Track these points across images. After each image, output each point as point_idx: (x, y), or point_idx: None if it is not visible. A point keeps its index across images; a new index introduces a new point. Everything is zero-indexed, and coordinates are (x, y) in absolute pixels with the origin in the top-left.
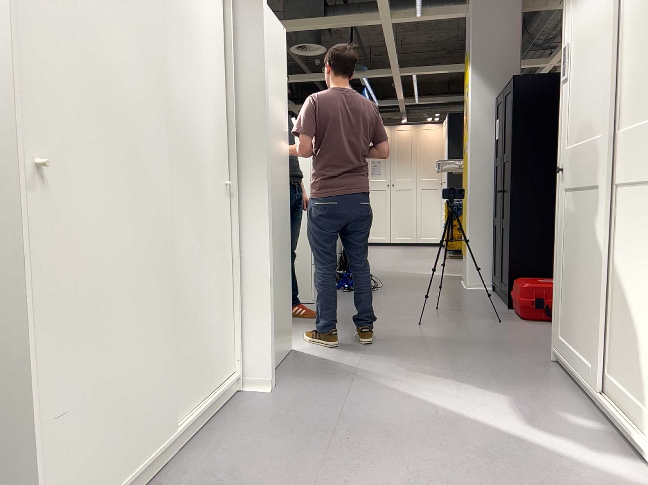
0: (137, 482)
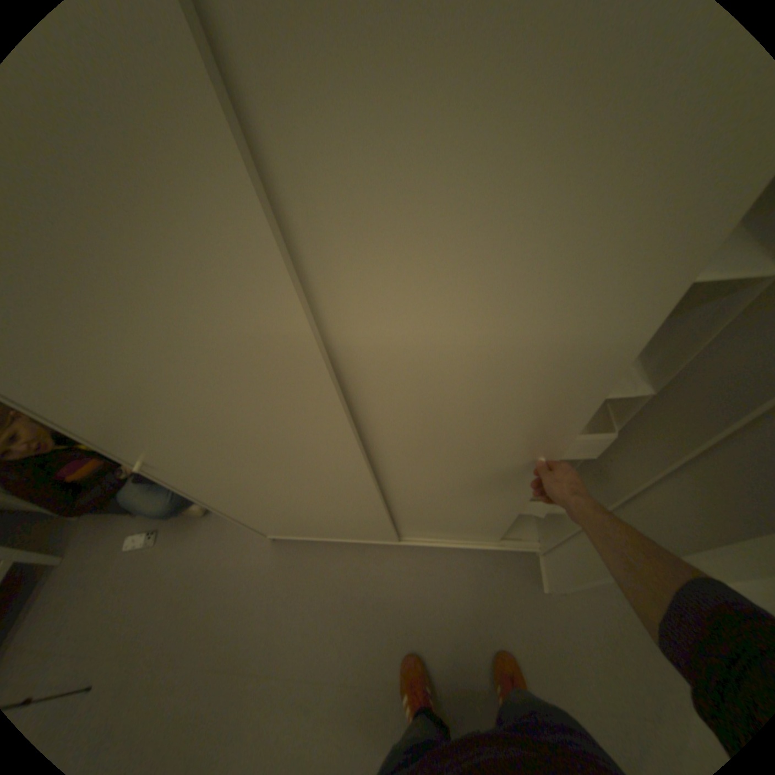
0: (316, 543)
